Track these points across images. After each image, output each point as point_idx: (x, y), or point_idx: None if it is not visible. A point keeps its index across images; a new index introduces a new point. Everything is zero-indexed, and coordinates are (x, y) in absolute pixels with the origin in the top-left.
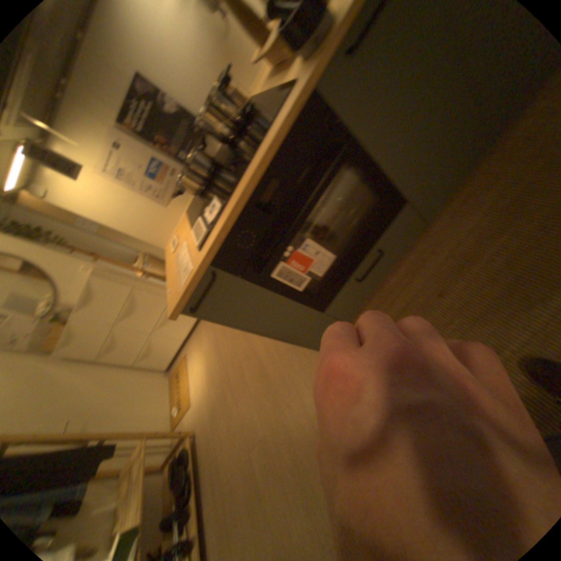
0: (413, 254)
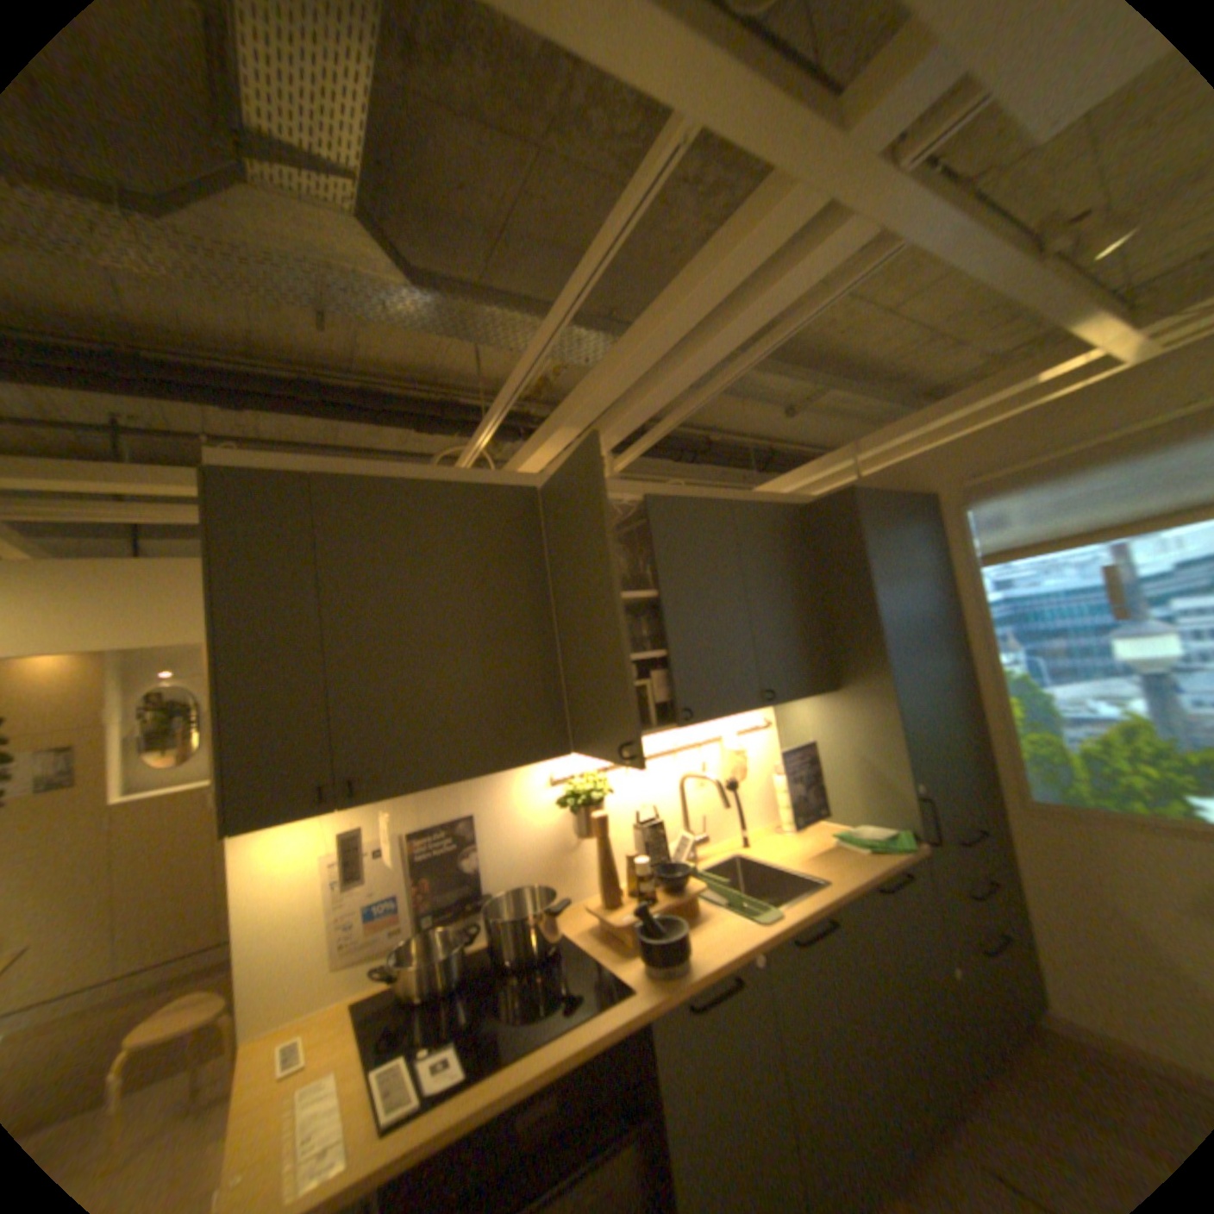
0: None
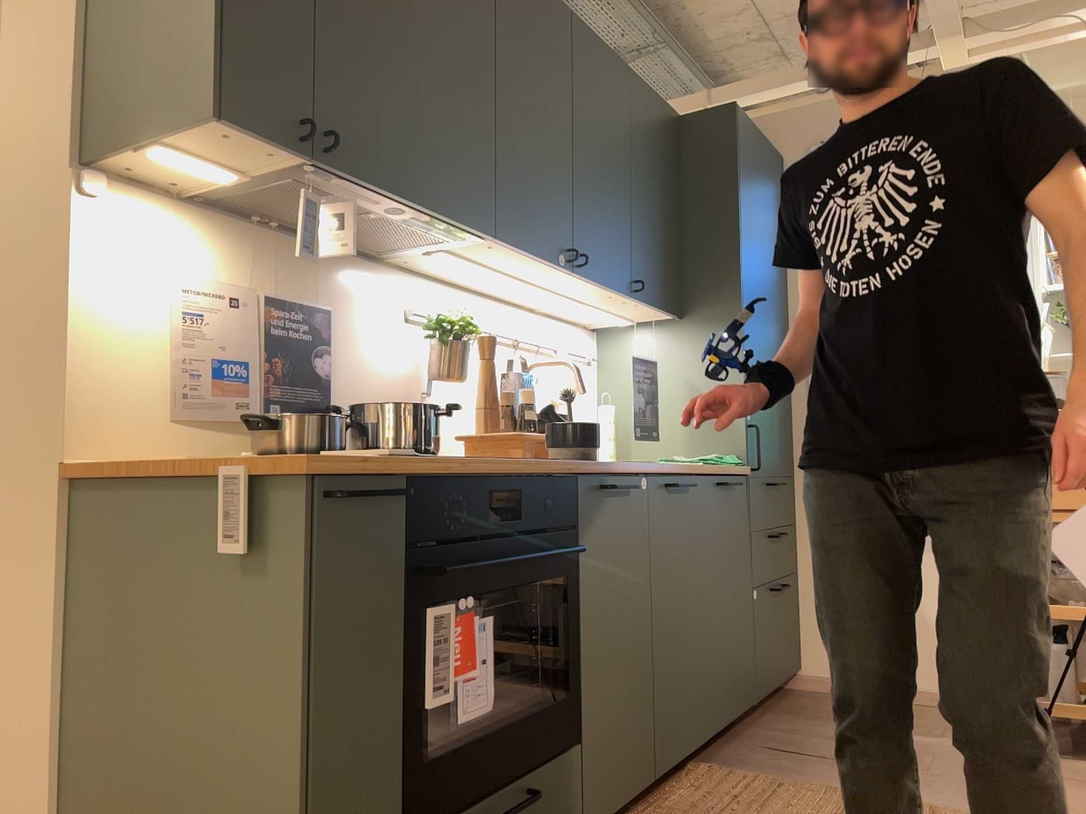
0: None
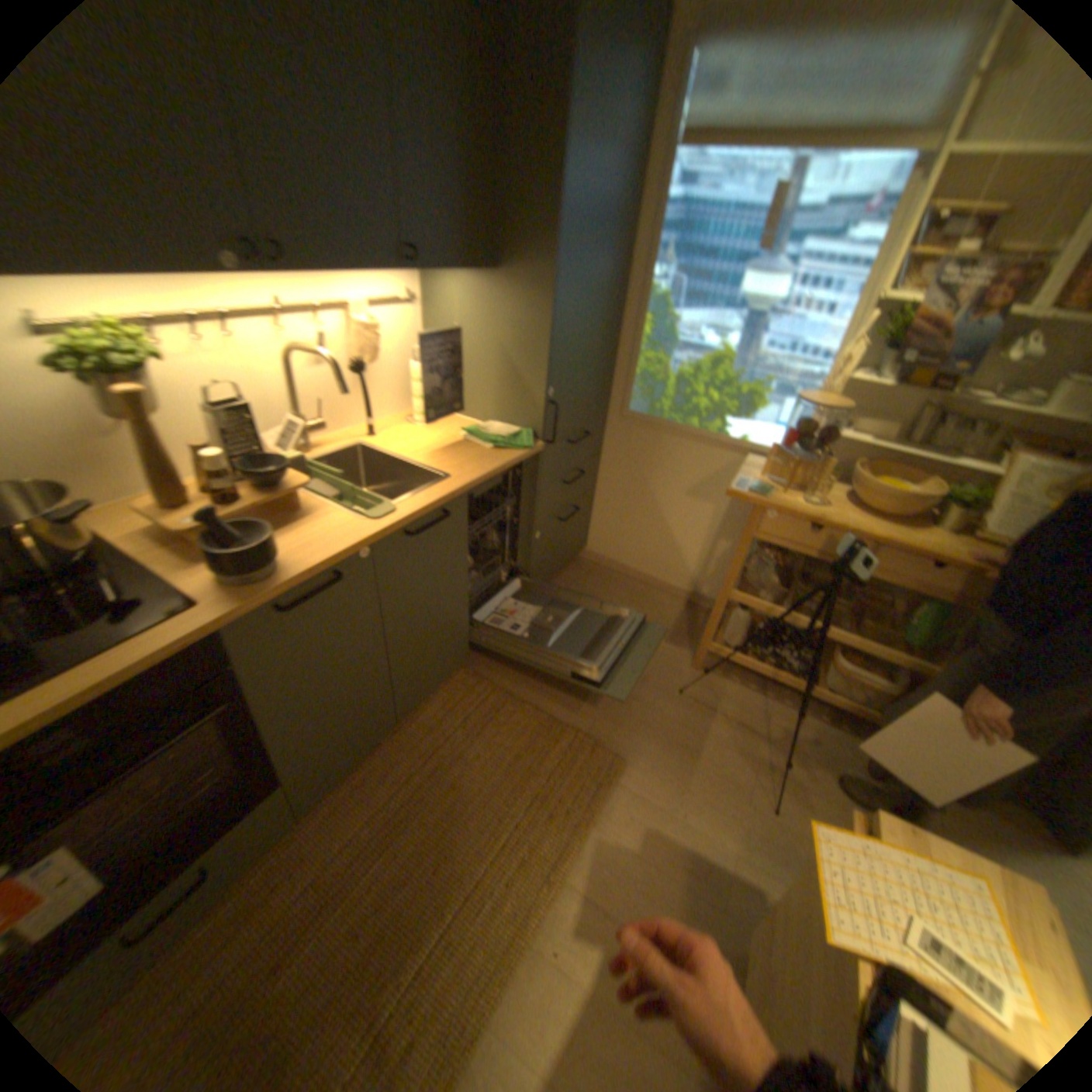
0: (256, 876)
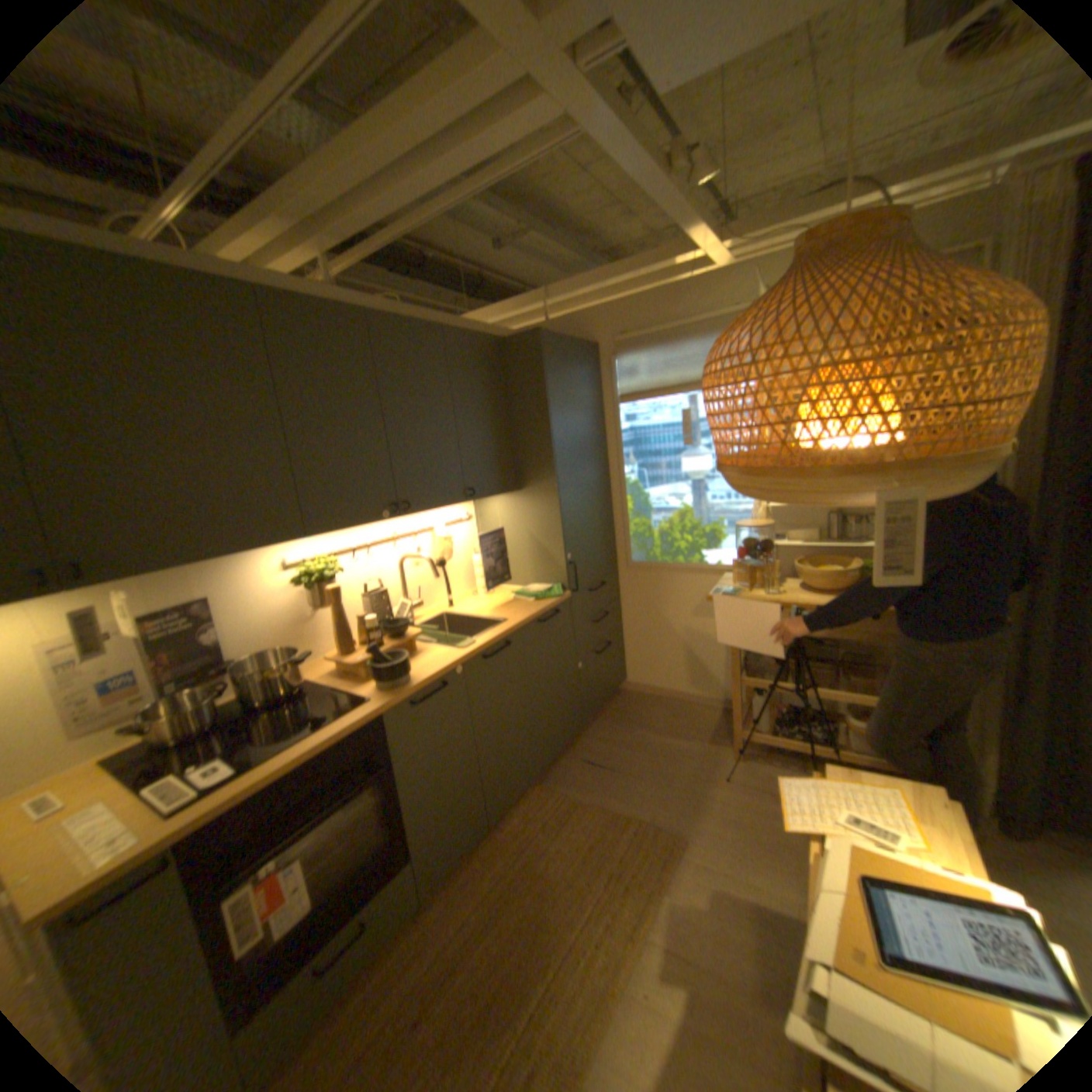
0: (391, 958)
